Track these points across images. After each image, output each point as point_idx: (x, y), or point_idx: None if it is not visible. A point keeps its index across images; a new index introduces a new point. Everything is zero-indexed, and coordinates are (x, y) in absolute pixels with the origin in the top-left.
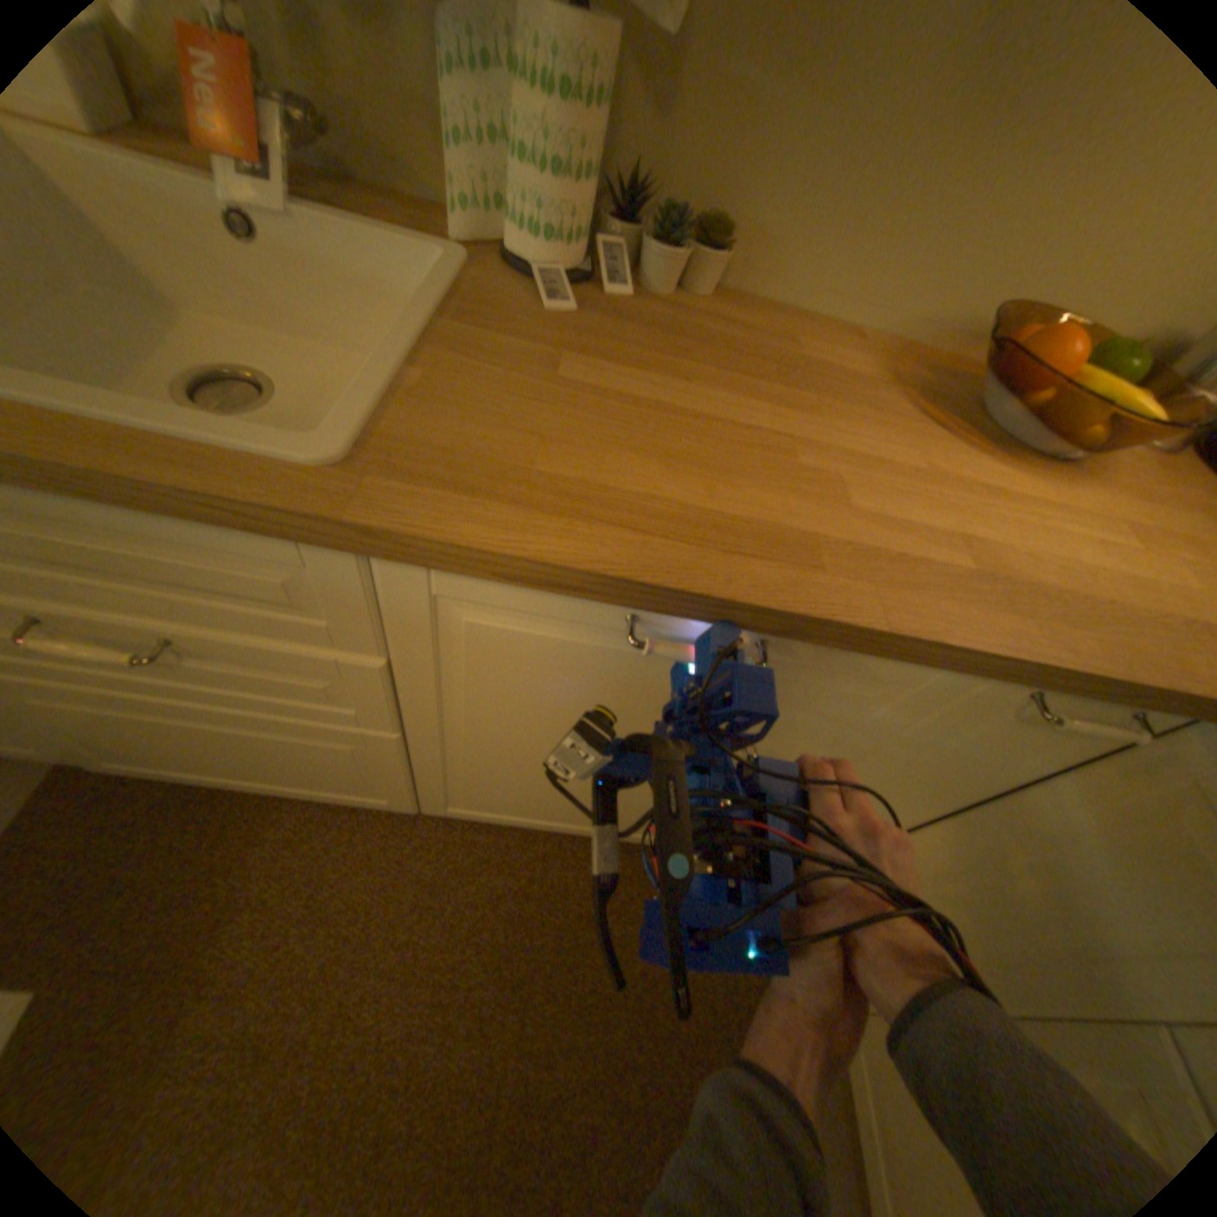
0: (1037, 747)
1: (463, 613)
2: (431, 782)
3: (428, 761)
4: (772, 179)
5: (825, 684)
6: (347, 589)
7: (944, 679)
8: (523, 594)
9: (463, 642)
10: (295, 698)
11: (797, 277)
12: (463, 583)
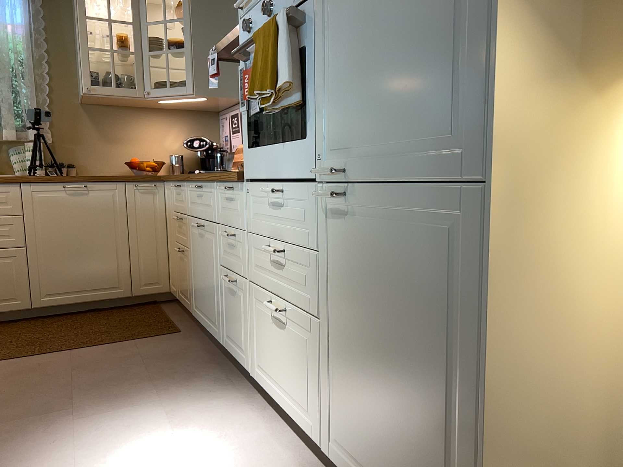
0: (148, 198)
1: (36, 194)
2: (33, 273)
3: (32, 258)
4: (77, 157)
5: (100, 192)
6: (16, 194)
7: (115, 184)
8: (45, 186)
9: (36, 202)
10: (0, 236)
11: (91, 171)
12: (35, 186)
